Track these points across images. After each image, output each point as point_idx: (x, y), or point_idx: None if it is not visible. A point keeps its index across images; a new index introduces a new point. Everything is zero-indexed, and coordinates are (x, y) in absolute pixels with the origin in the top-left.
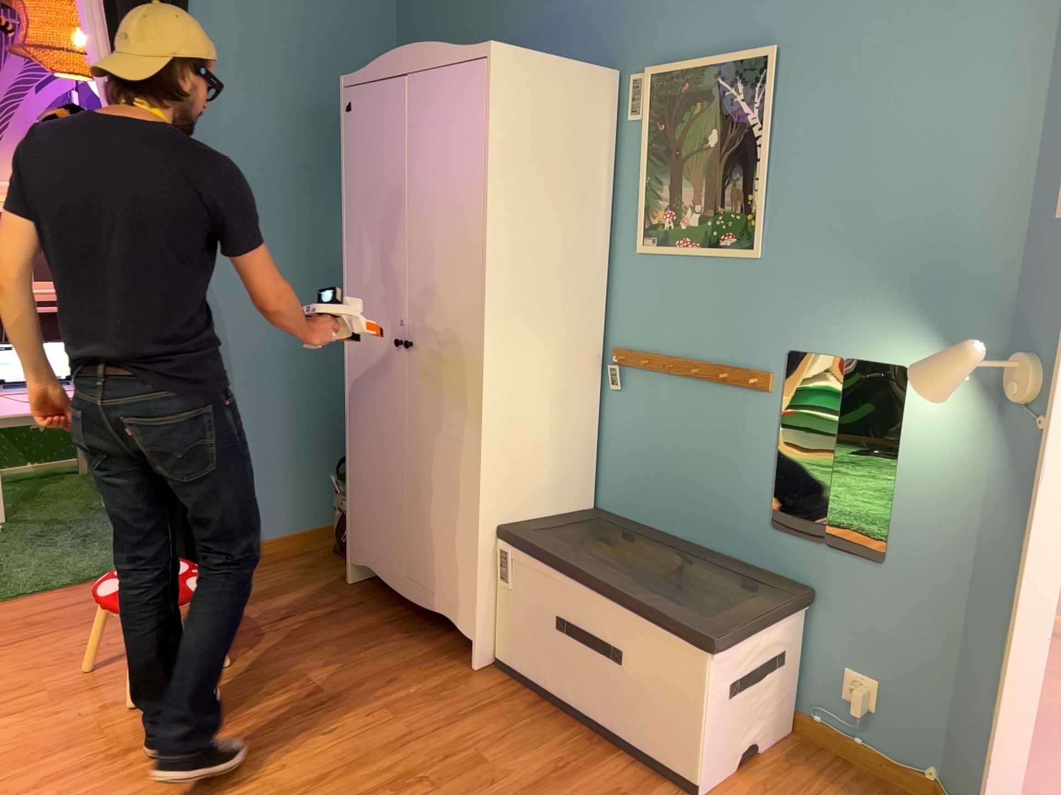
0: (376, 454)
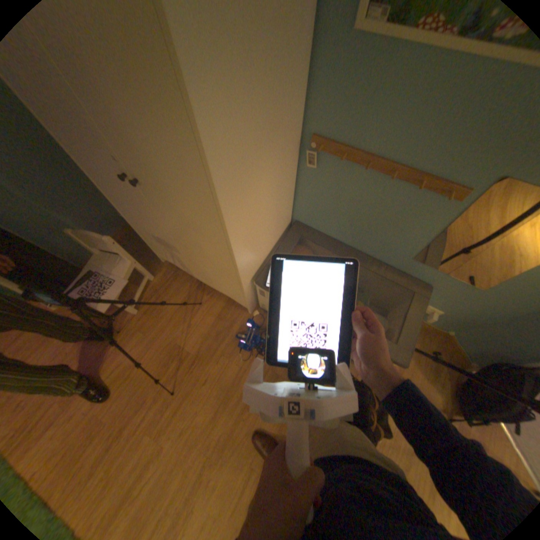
0: (151, 229)
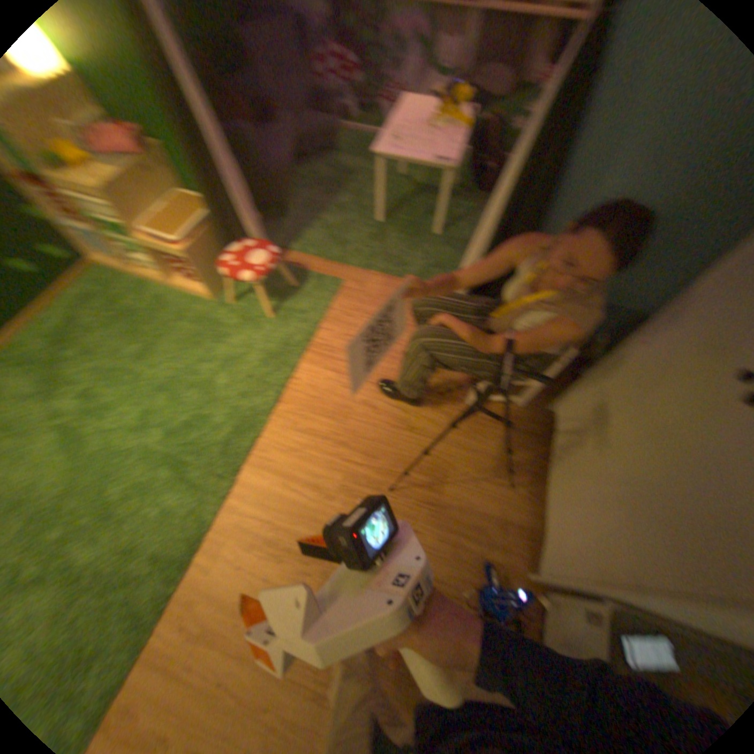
0: (619, 402)
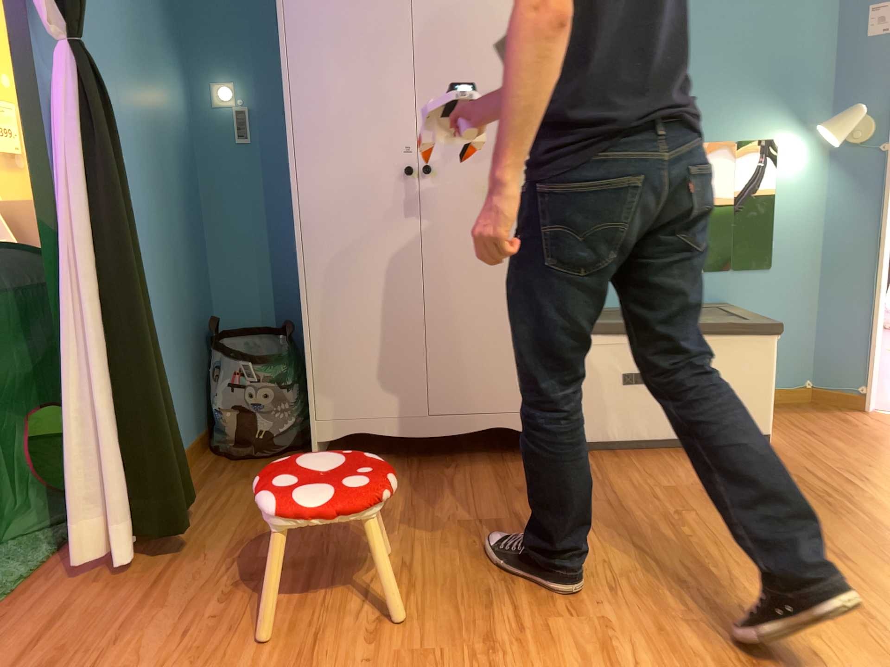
0: (365, 303)
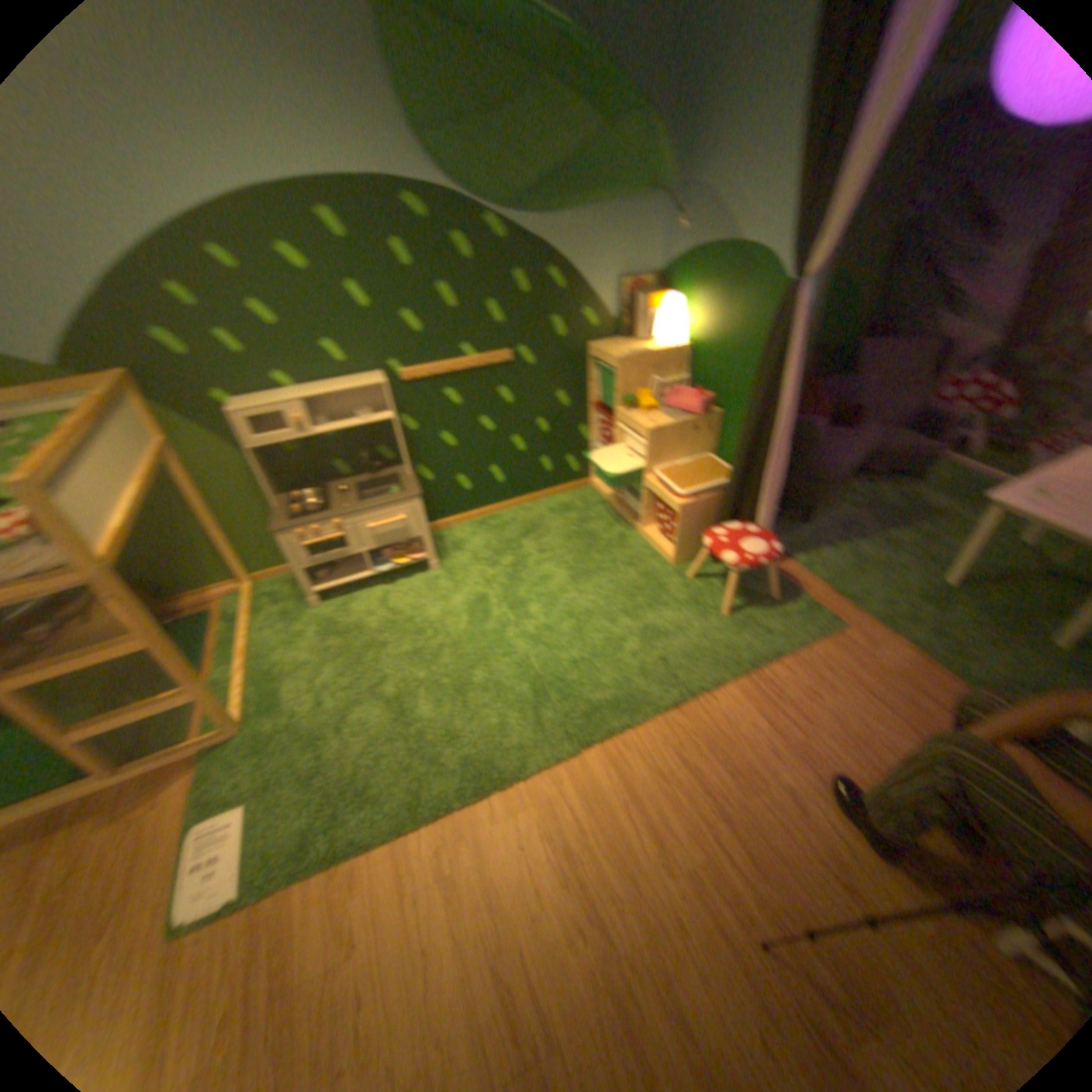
0: None
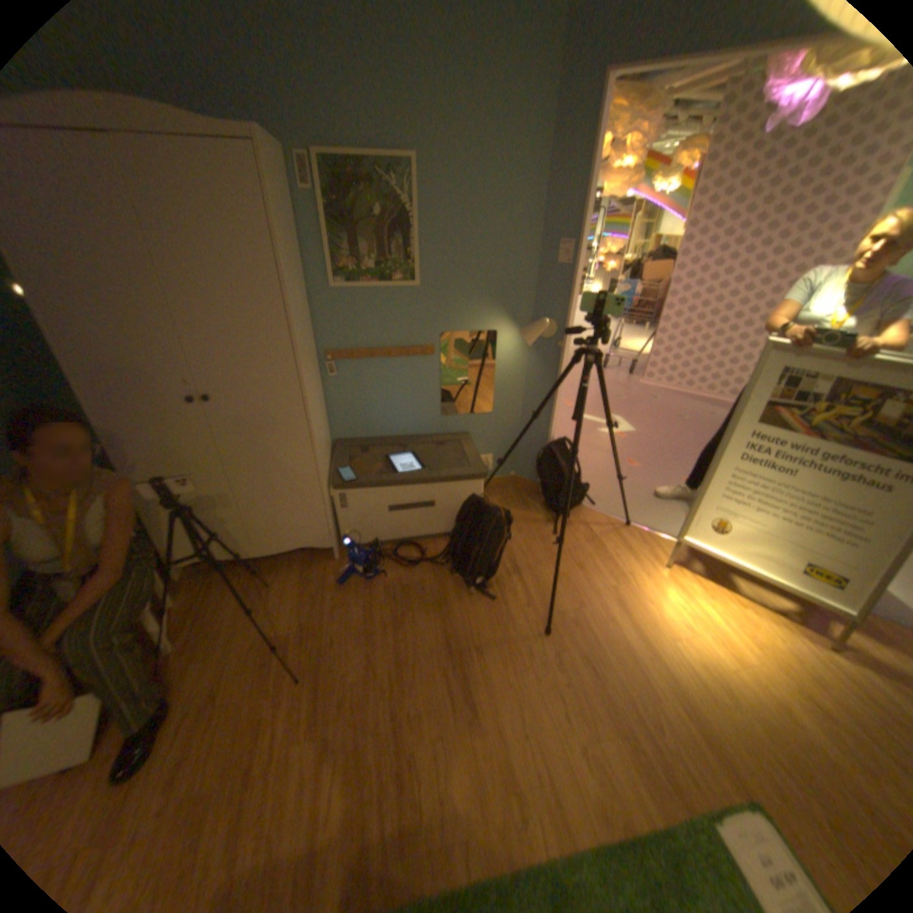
0: (186, 487)
